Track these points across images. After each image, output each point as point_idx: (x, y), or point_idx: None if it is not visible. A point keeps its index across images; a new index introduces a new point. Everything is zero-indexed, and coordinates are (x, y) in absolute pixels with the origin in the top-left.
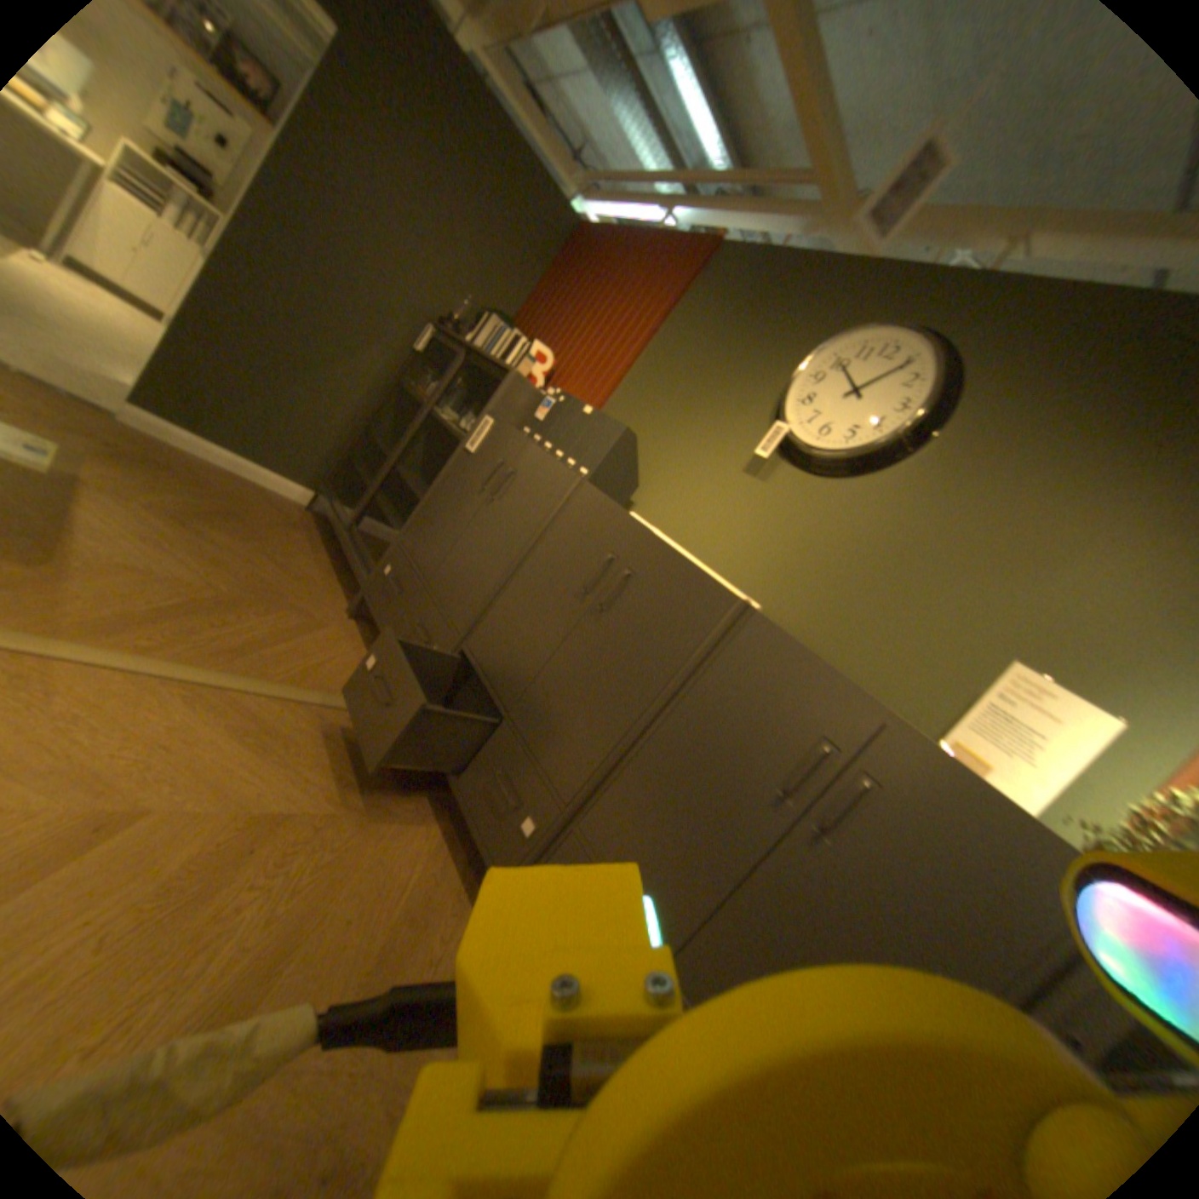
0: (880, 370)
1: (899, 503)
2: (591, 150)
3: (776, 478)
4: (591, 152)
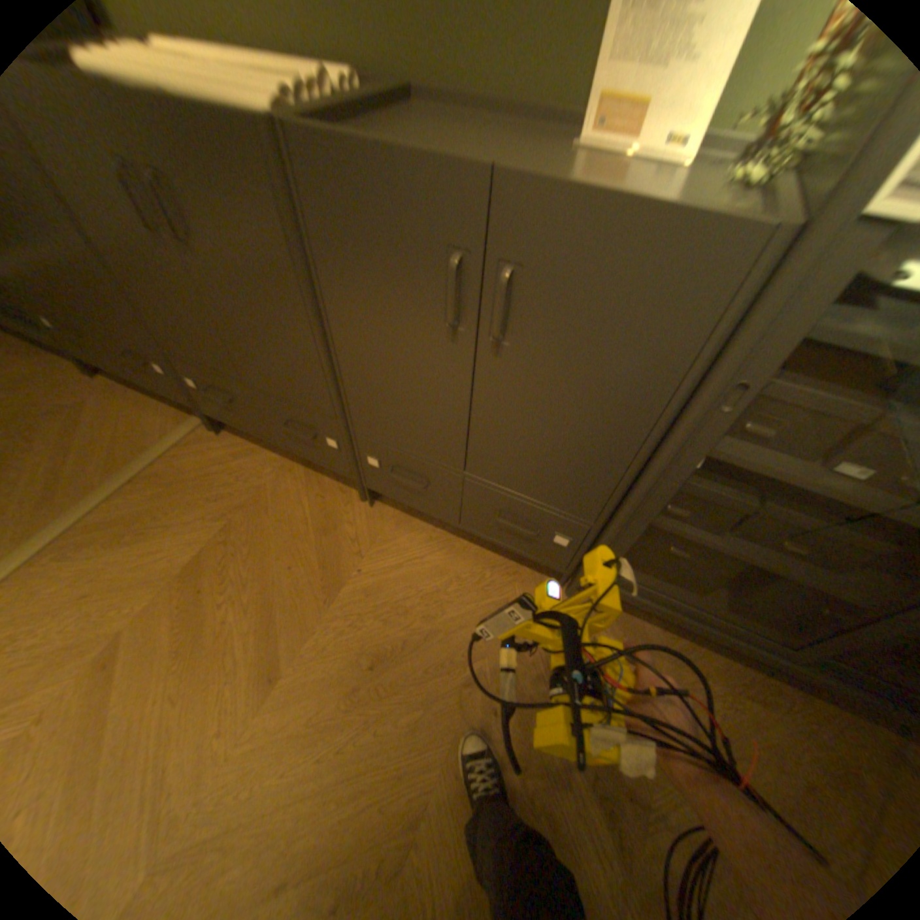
0: None
1: None
2: None
3: None
4: None
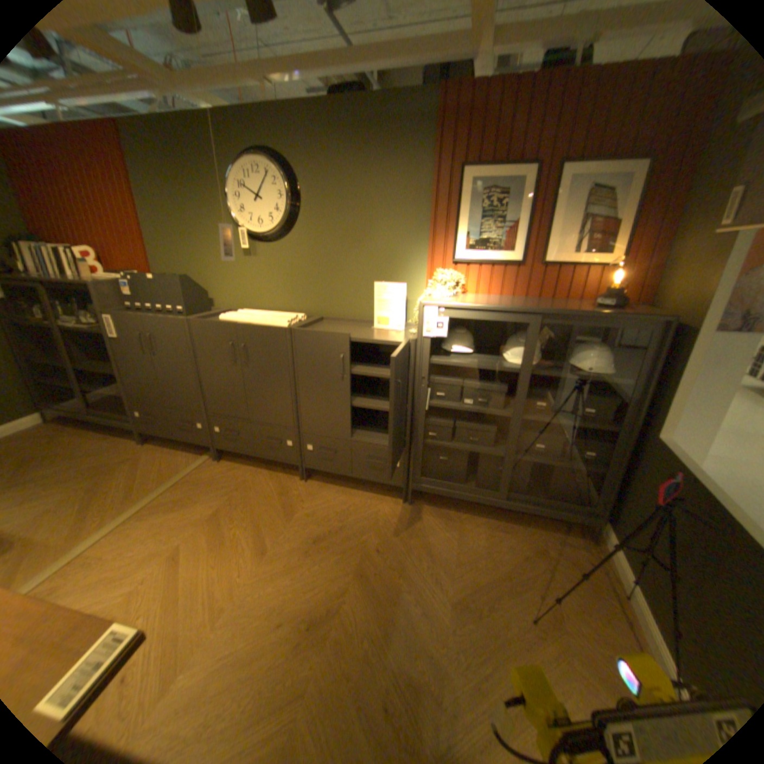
0: (260, 181)
1: (310, 239)
2: None
3: (261, 252)
4: None
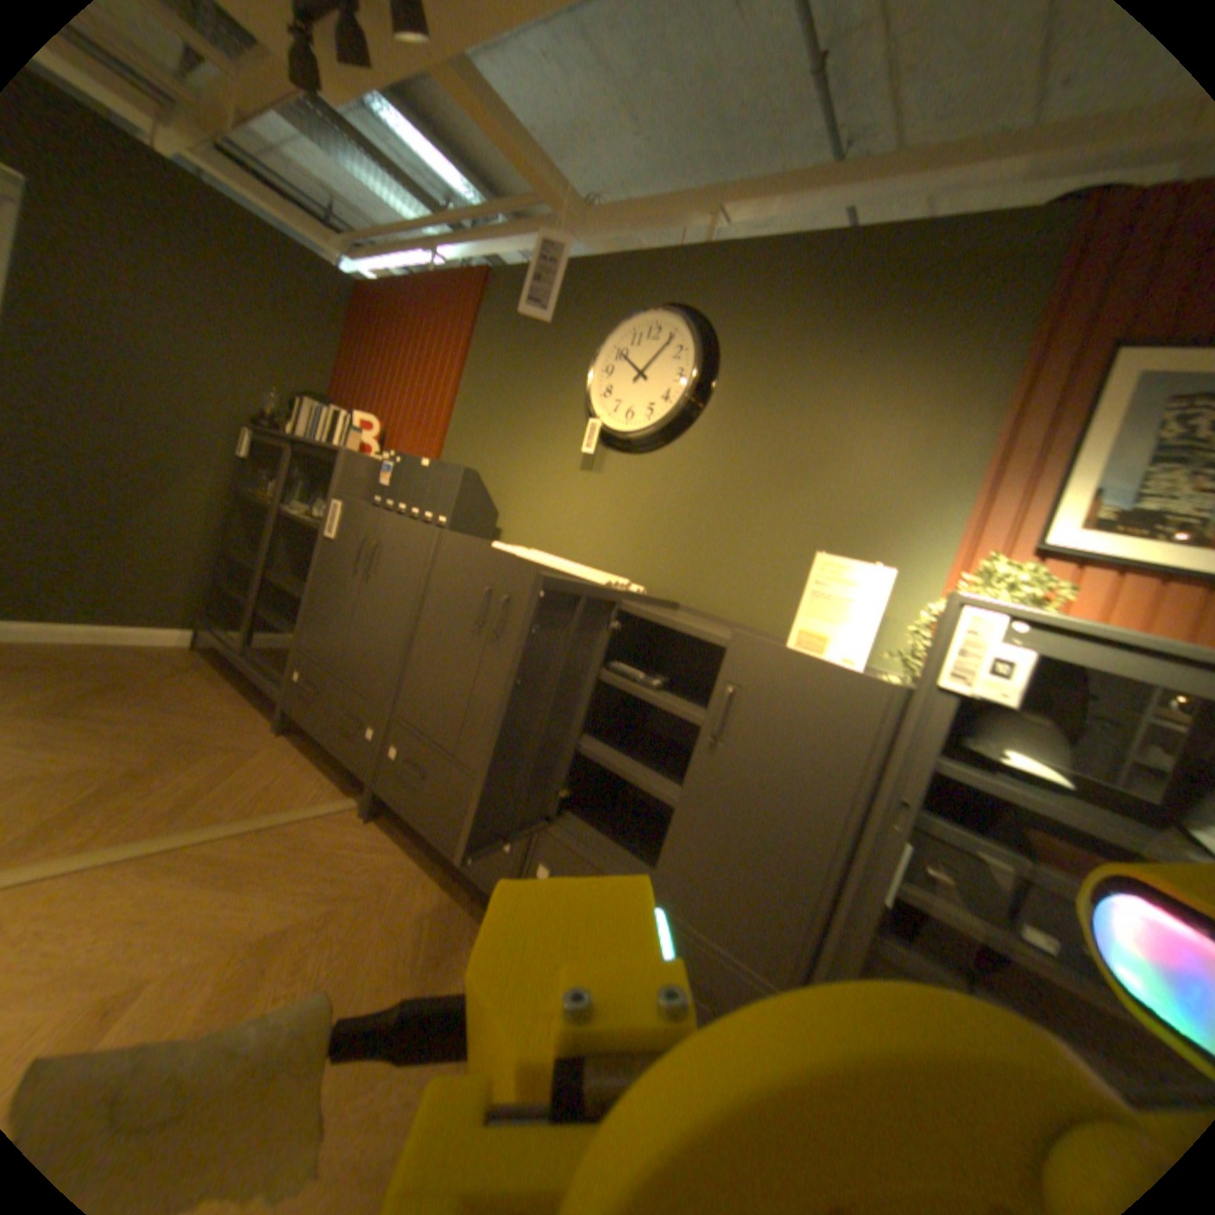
0: (653, 349)
1: (706, 455)
2: (342, 203)
3: (609, 466)
4: (343, 205)
